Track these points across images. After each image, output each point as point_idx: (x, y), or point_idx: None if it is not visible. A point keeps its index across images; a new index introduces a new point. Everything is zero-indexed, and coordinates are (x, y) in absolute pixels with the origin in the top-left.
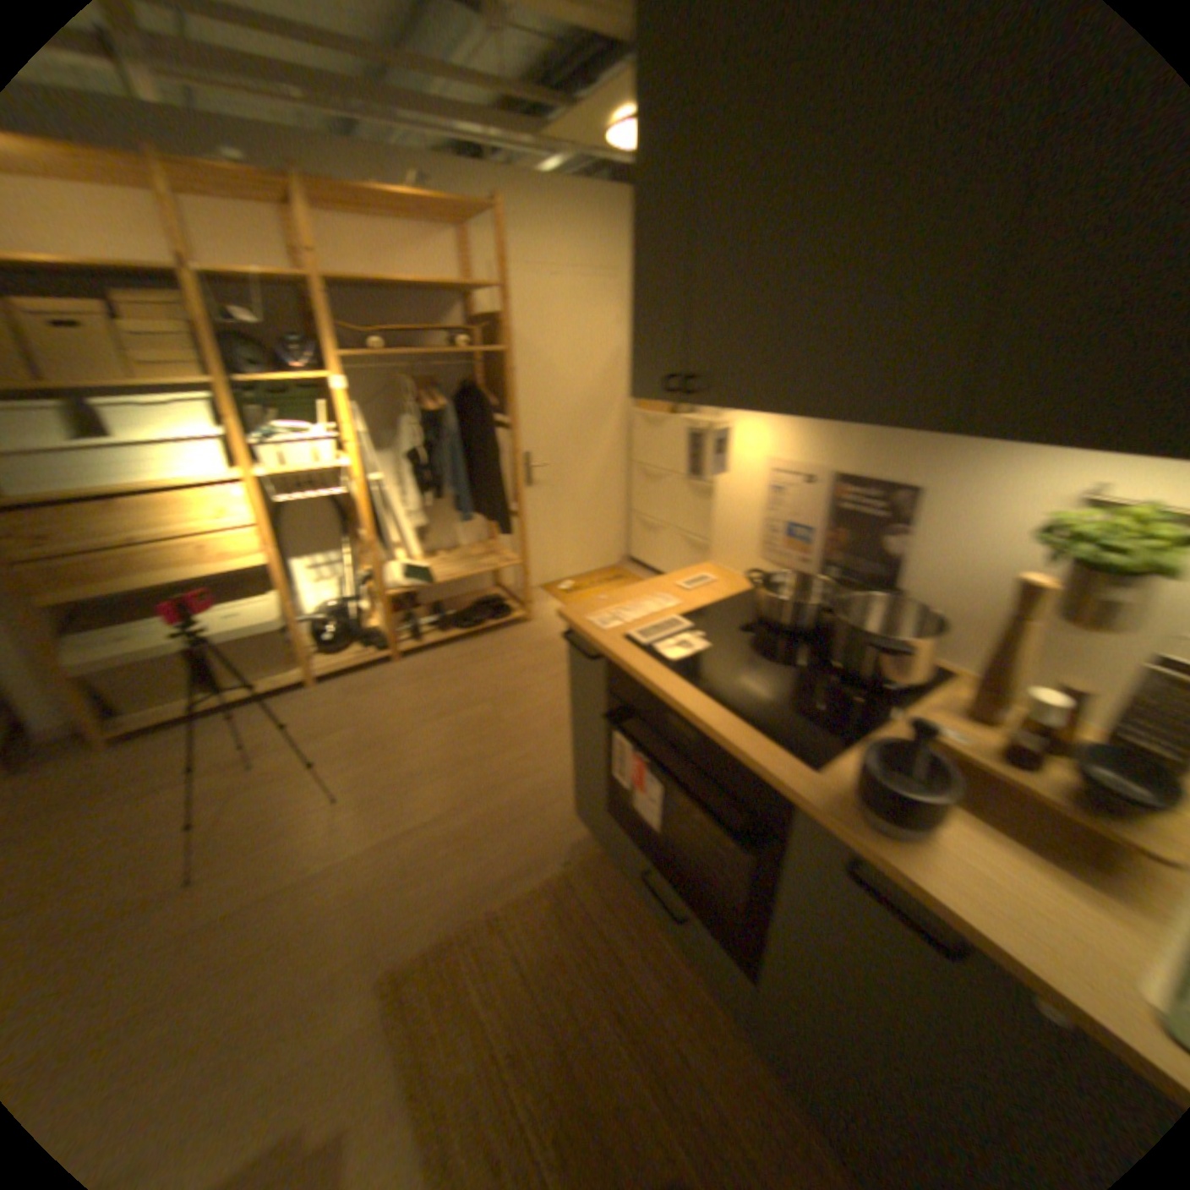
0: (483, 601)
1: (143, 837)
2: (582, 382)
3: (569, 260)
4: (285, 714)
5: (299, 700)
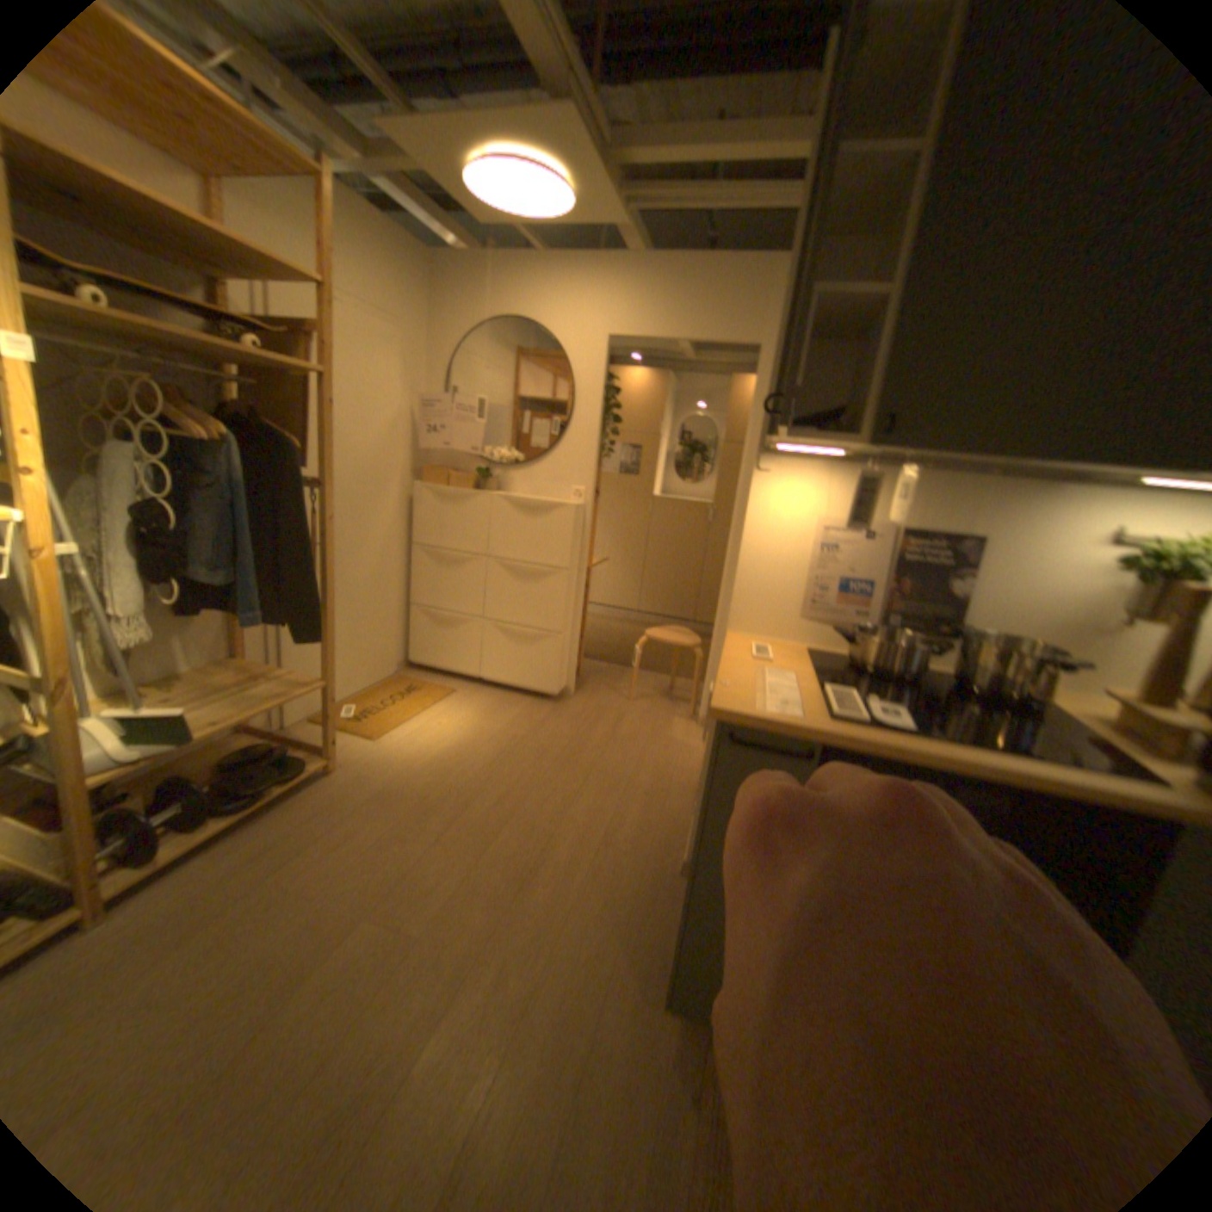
0: (235, 759)
1: None
2: (366, 441)
3: (353, 290)
4: None
5: None
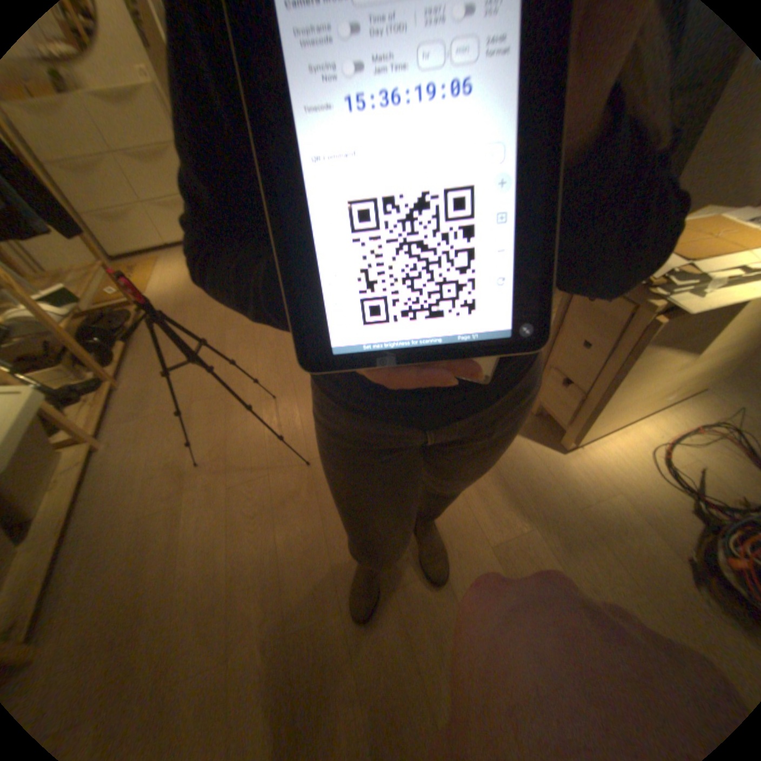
0: (81, 327)
1: (229, 521)
2: None
3: None
4: (124, 457)
5: (108, 451)
